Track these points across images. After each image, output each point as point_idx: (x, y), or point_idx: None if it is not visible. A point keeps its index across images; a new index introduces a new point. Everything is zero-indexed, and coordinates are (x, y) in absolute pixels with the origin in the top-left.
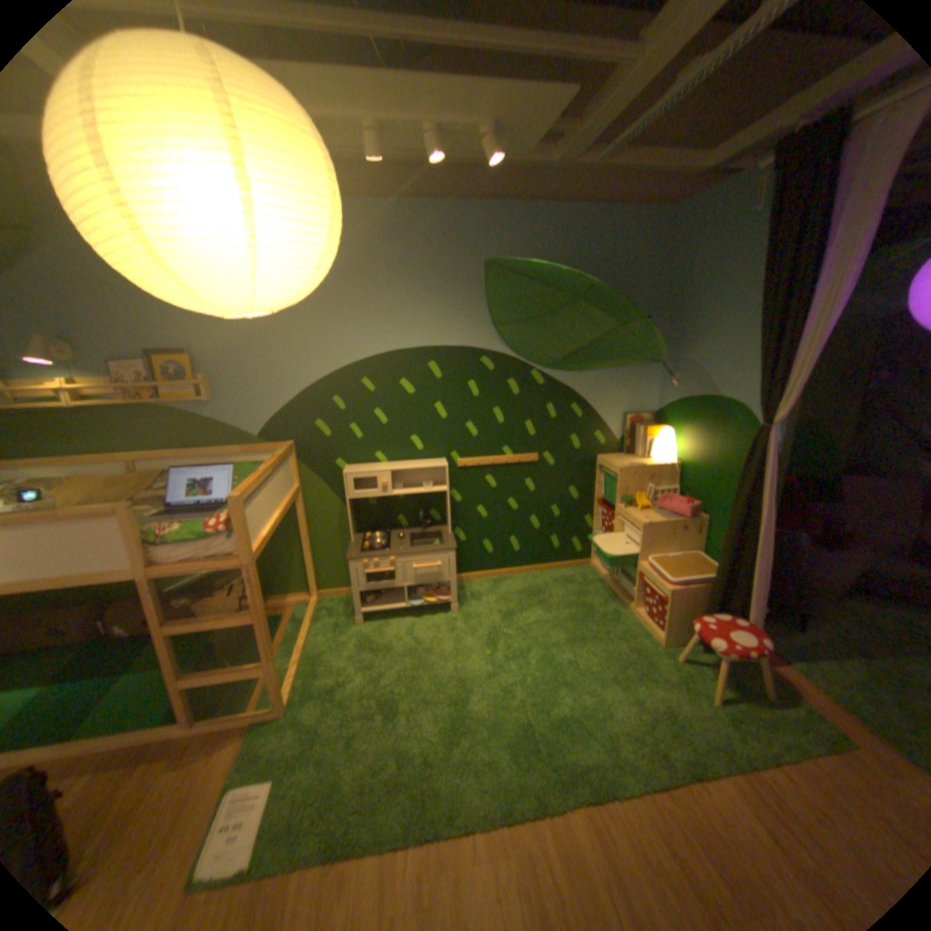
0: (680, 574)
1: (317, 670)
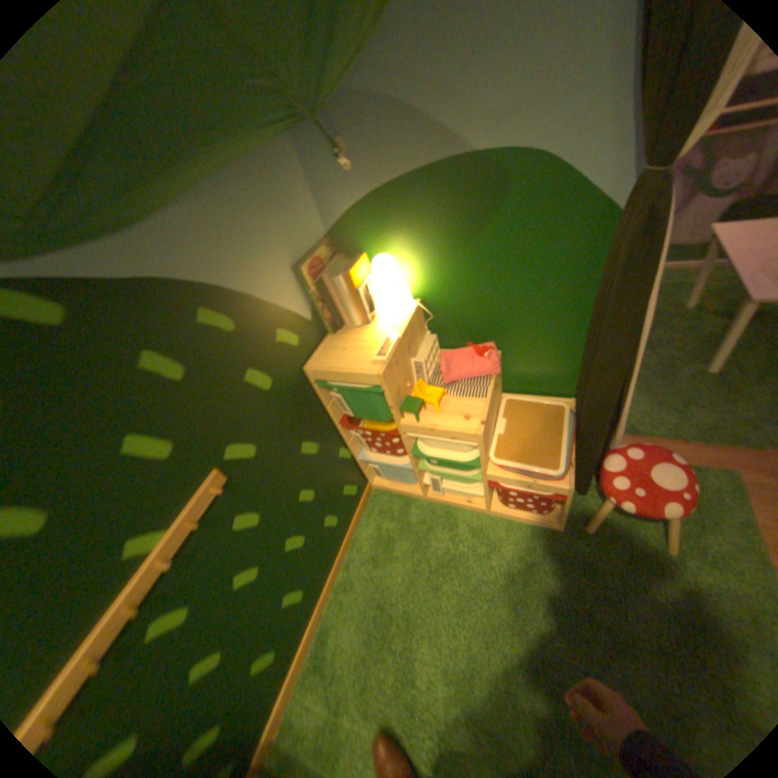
0: (547, 451)
1: None
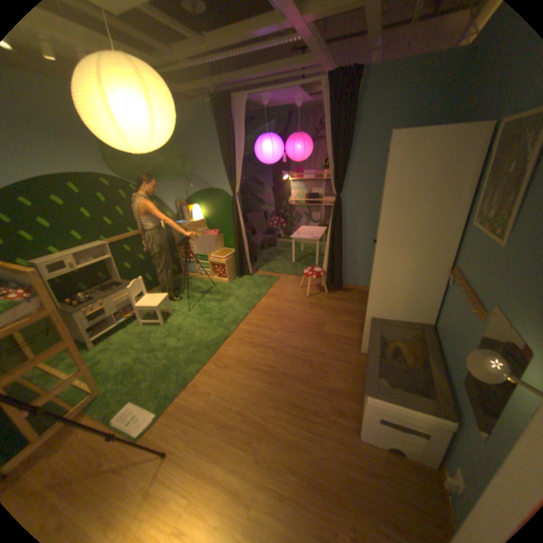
0: (224, 256)
1: (92, 374)
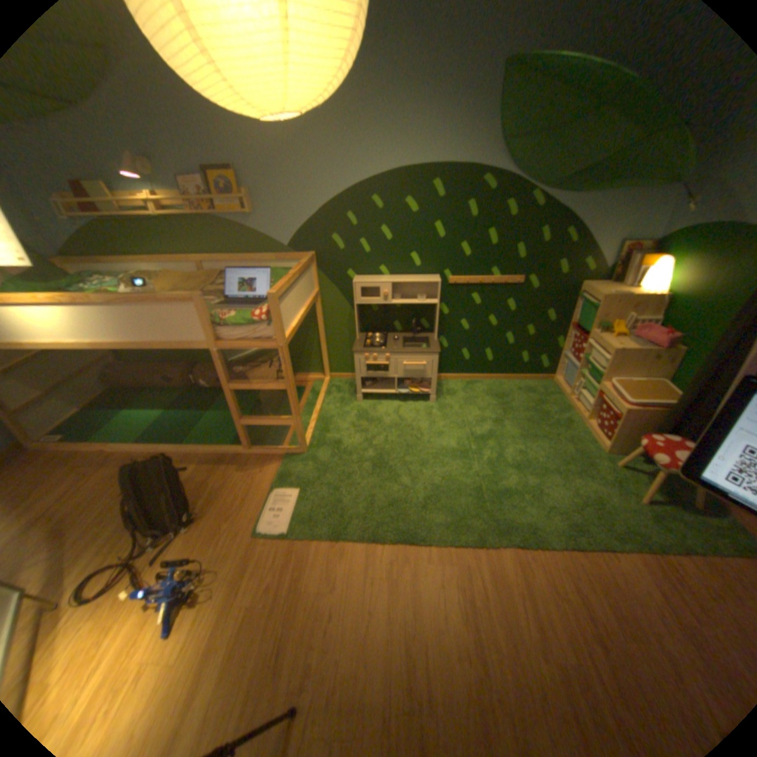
0: (640, 397)
1: (329, 427)
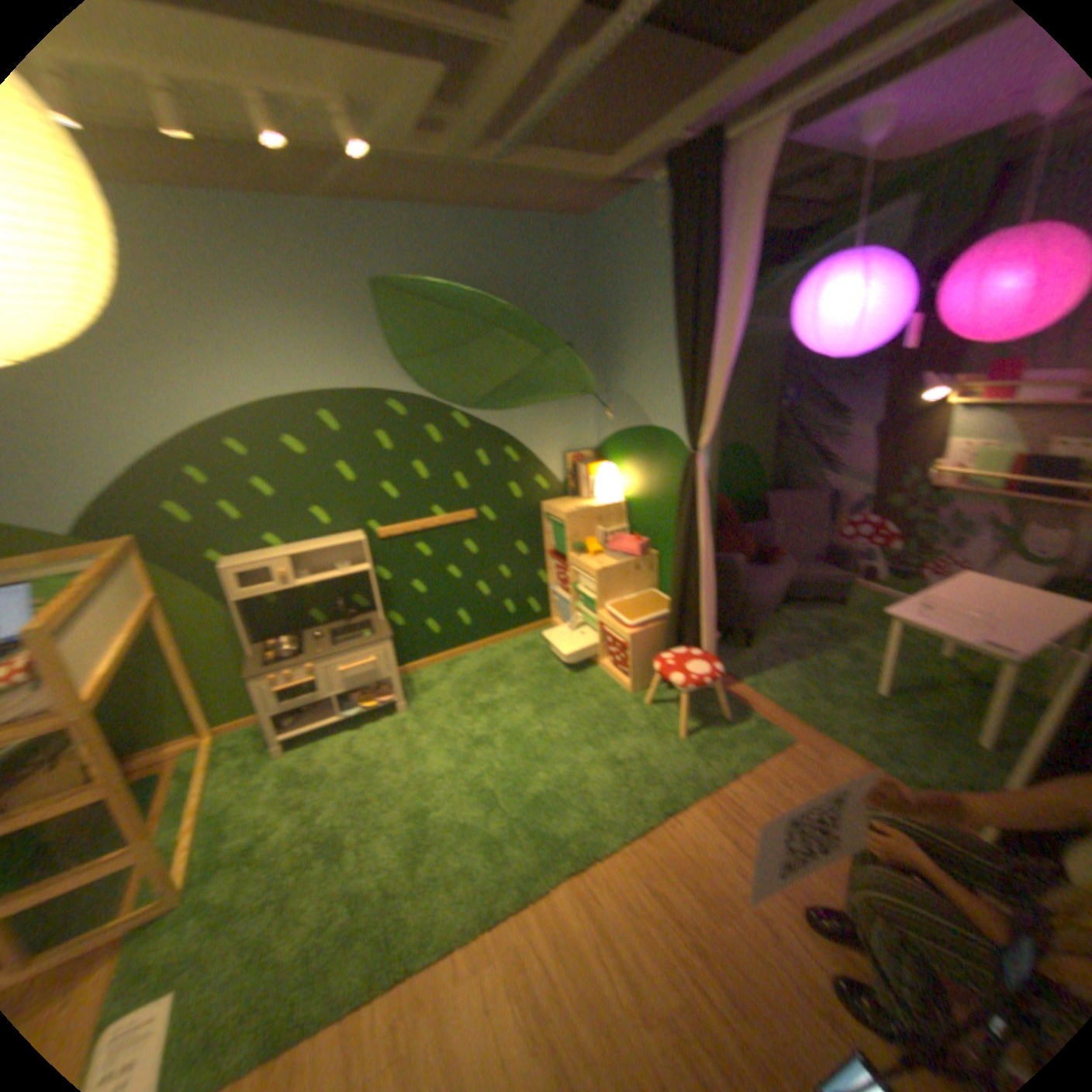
0: (636, 616)
1: (223, 829)
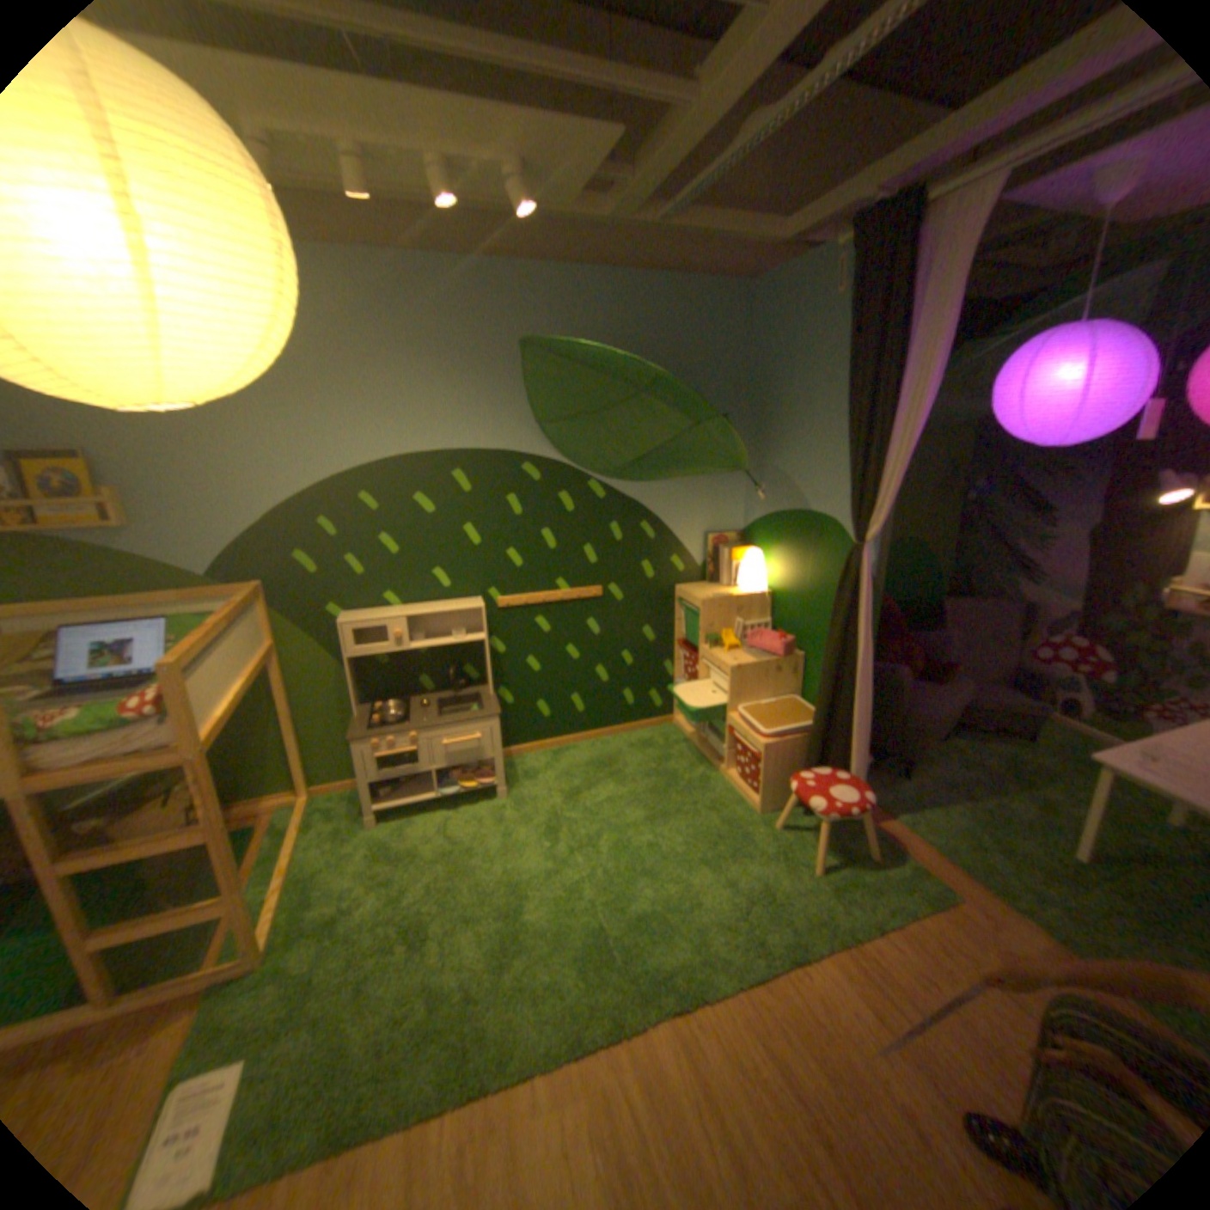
0: (774, 725)
1: (312, 896)
